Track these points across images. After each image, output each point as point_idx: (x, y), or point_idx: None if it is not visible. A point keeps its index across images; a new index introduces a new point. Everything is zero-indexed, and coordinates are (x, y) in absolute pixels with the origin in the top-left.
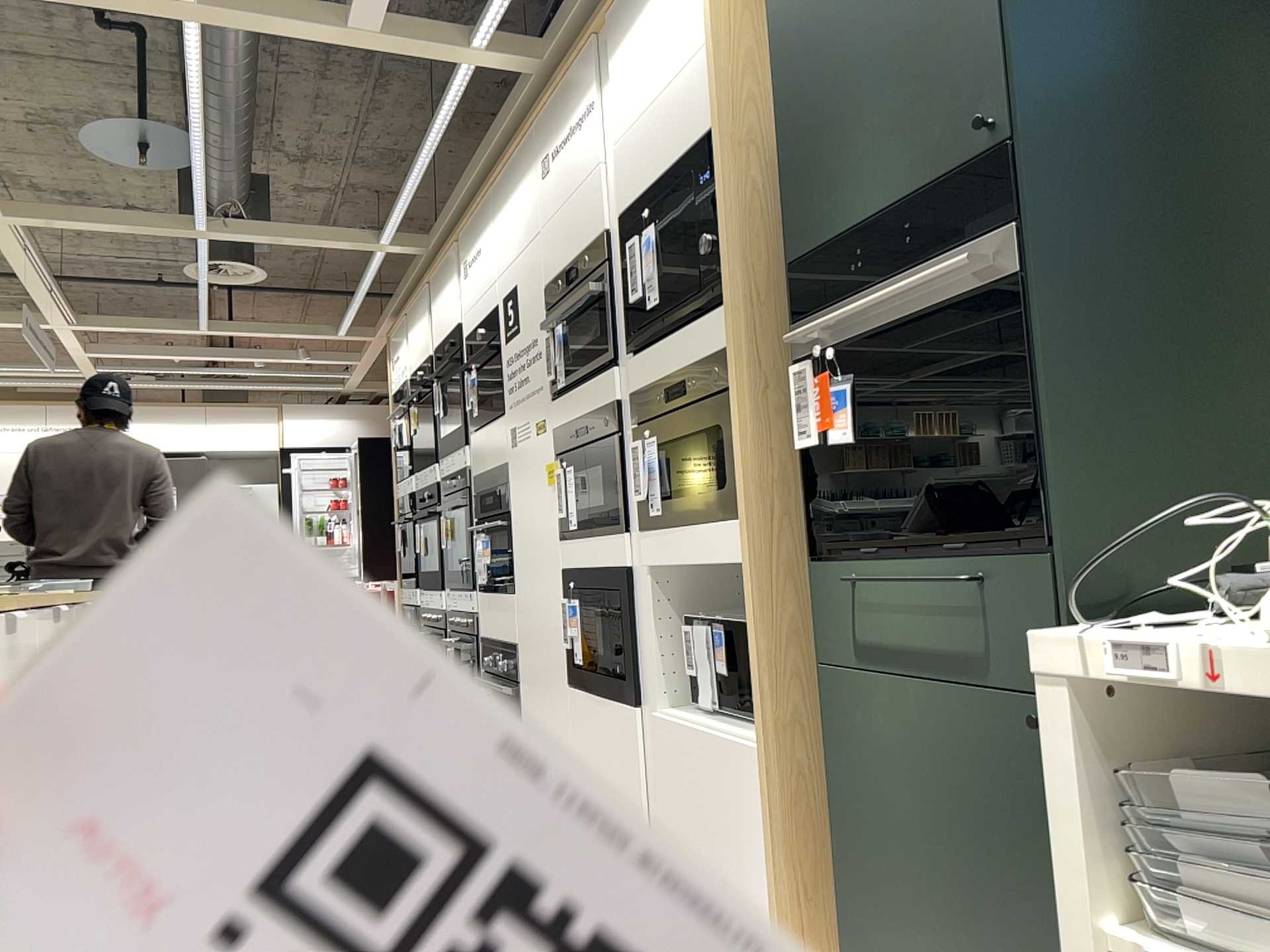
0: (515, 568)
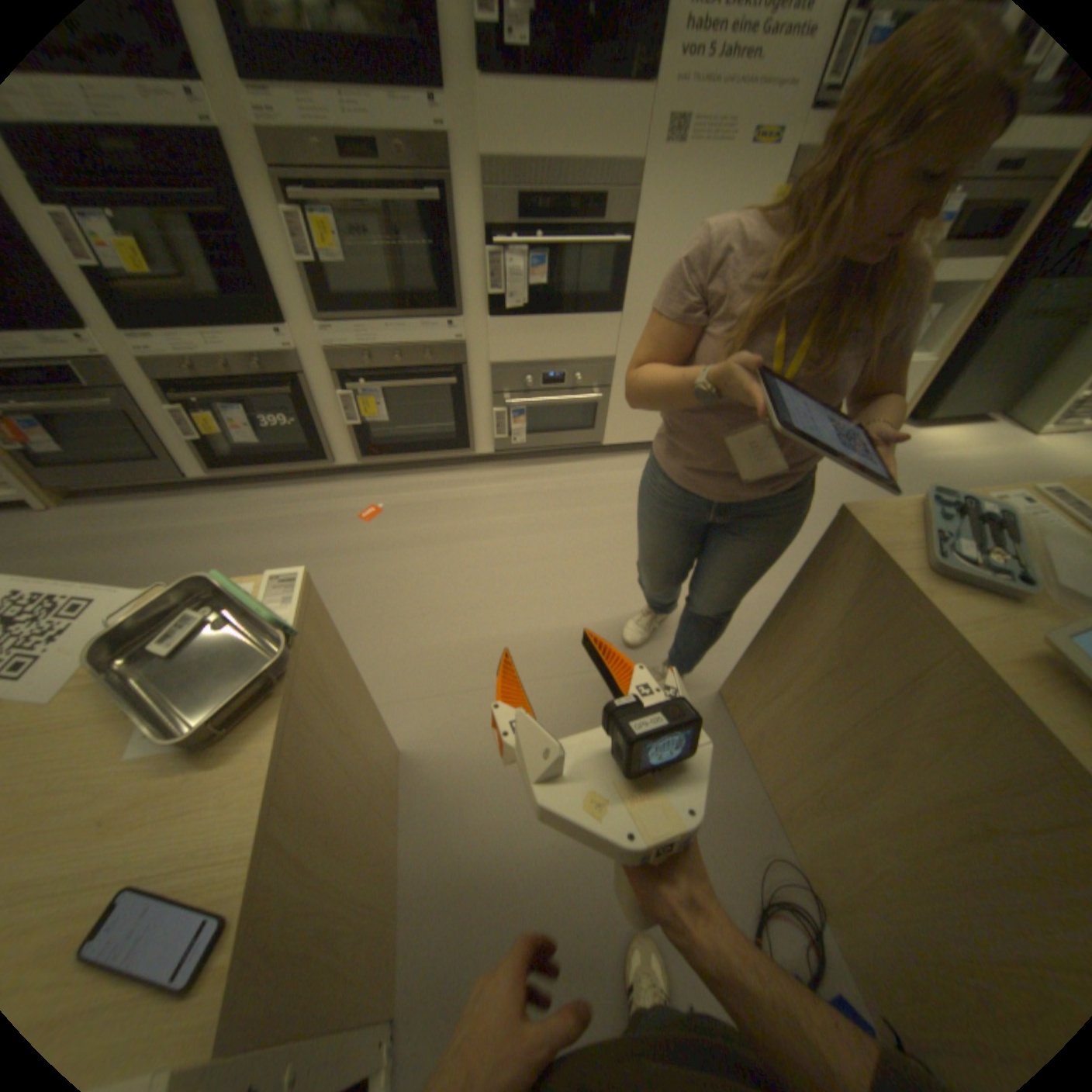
0: (633, 287)
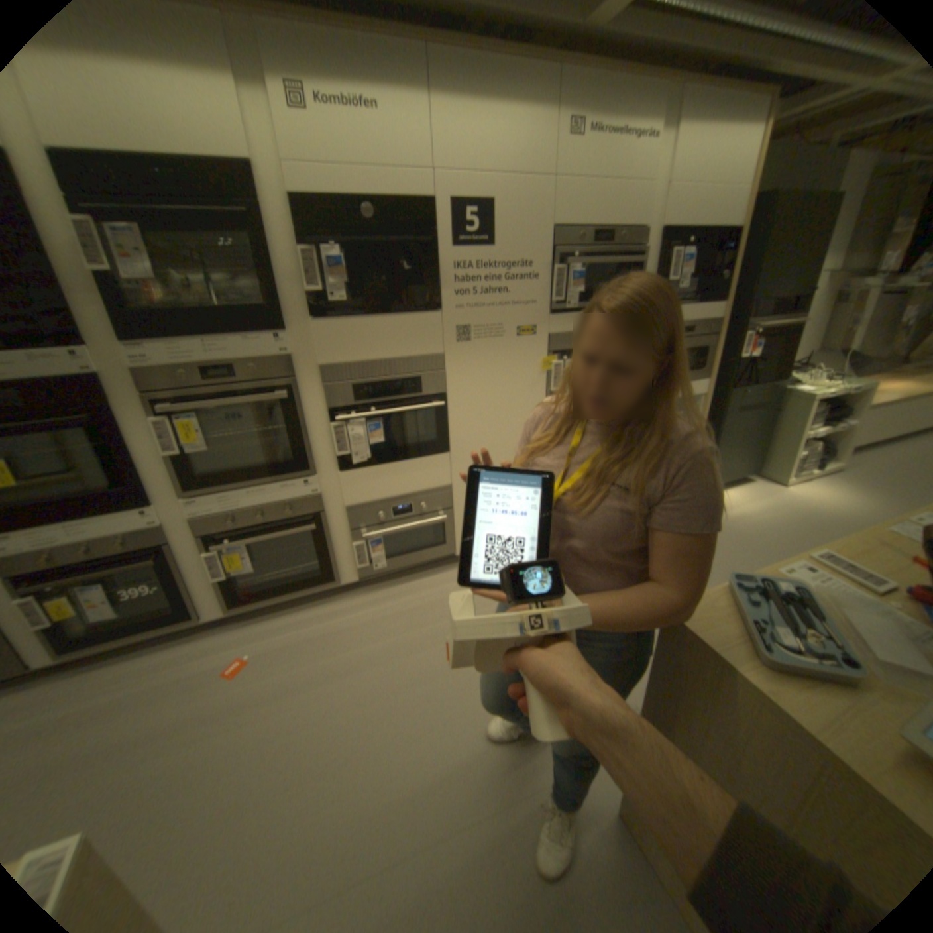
0: (455, 434)
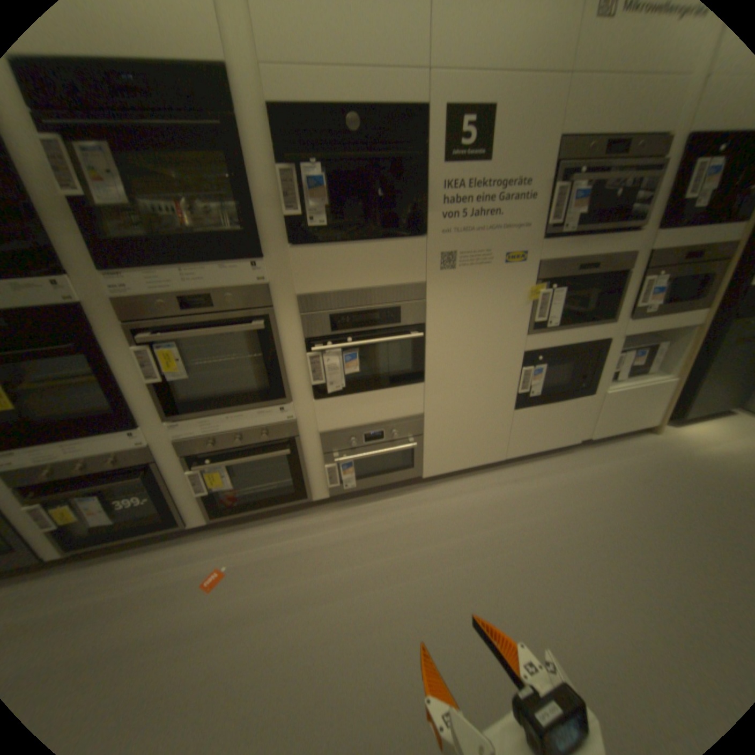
0: (431, 364)
